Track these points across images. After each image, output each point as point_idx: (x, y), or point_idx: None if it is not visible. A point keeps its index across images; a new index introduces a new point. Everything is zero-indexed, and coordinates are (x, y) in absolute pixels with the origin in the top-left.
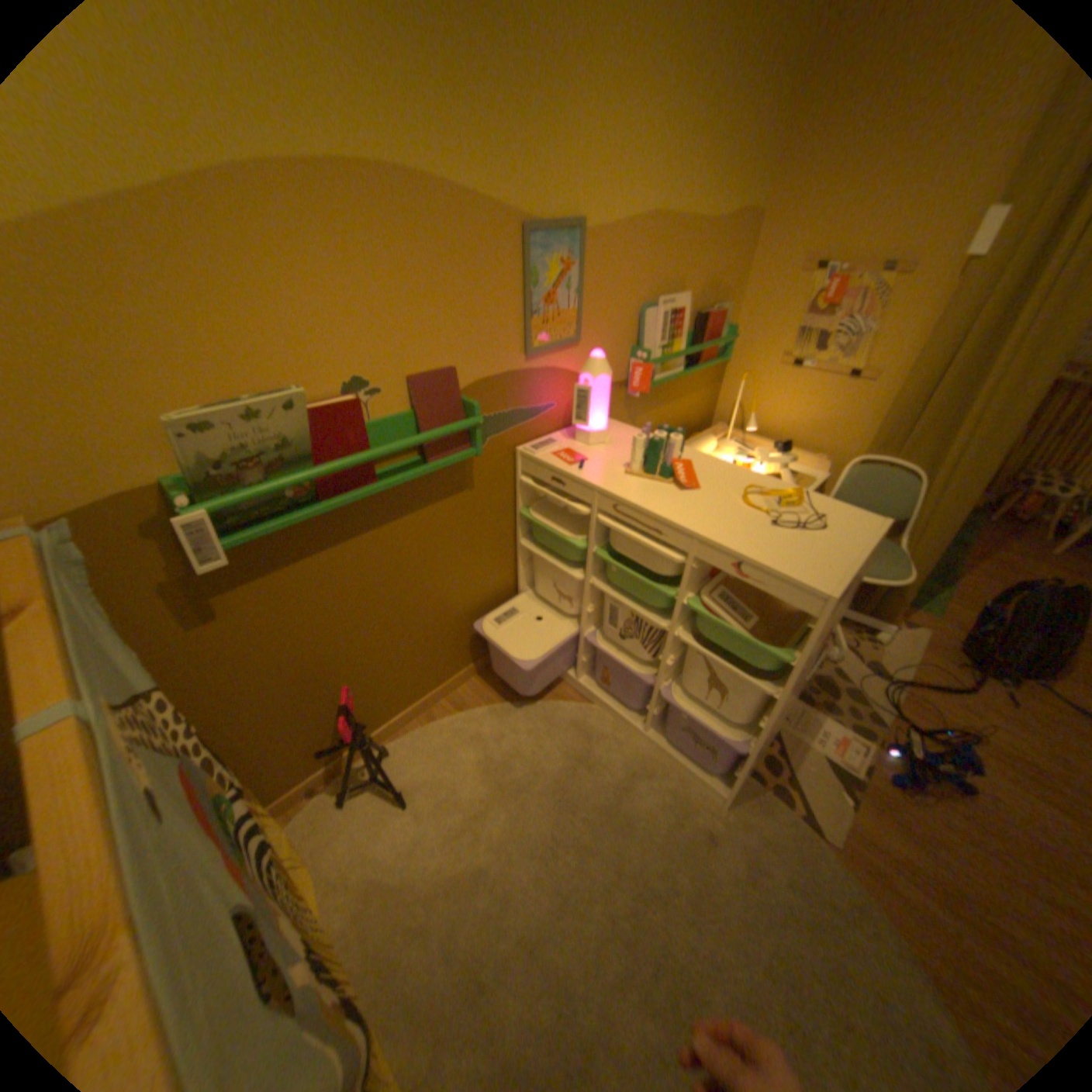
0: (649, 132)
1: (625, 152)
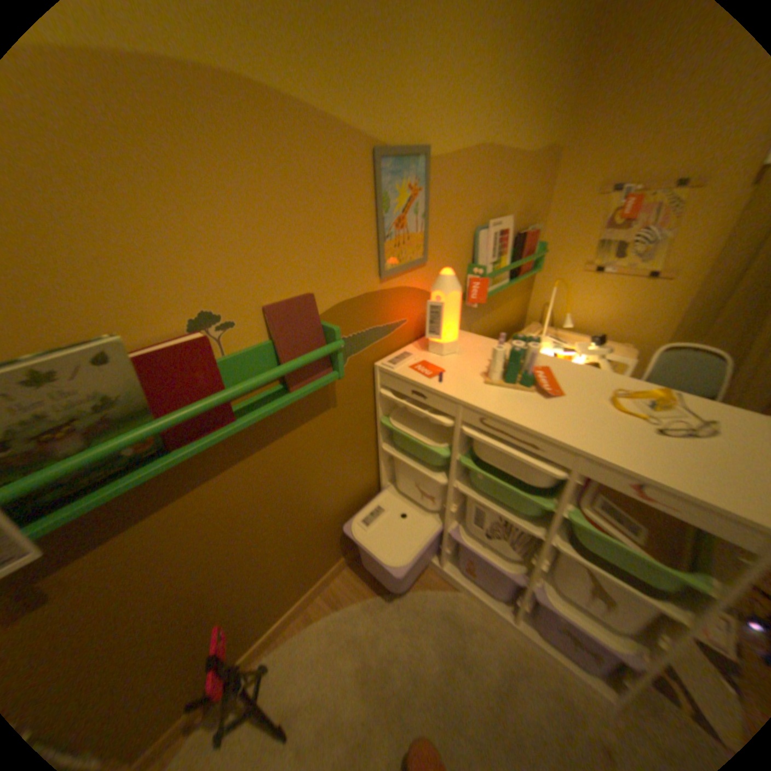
0: (482, 67)
1: (463, 84)
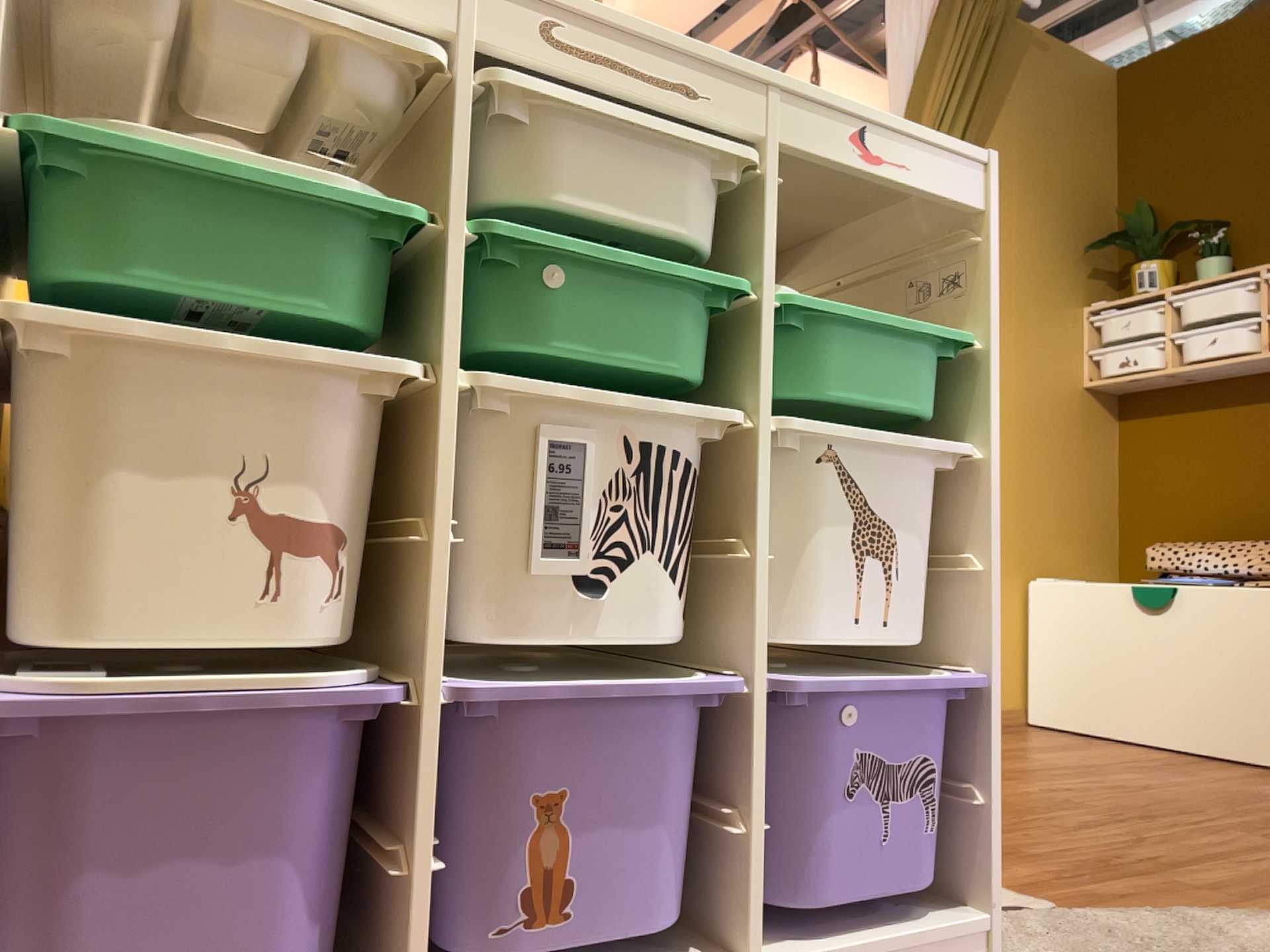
0: None
1: None
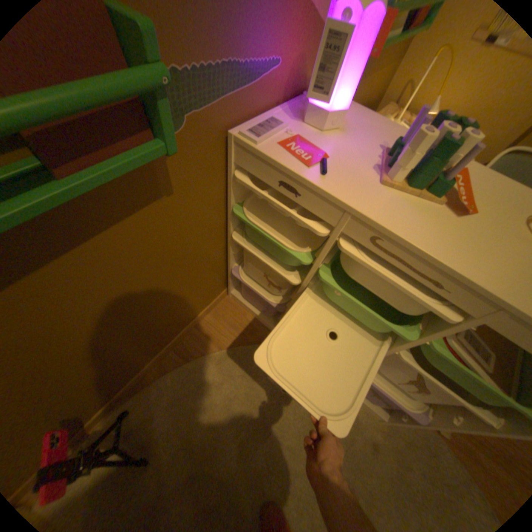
0: None
1: None
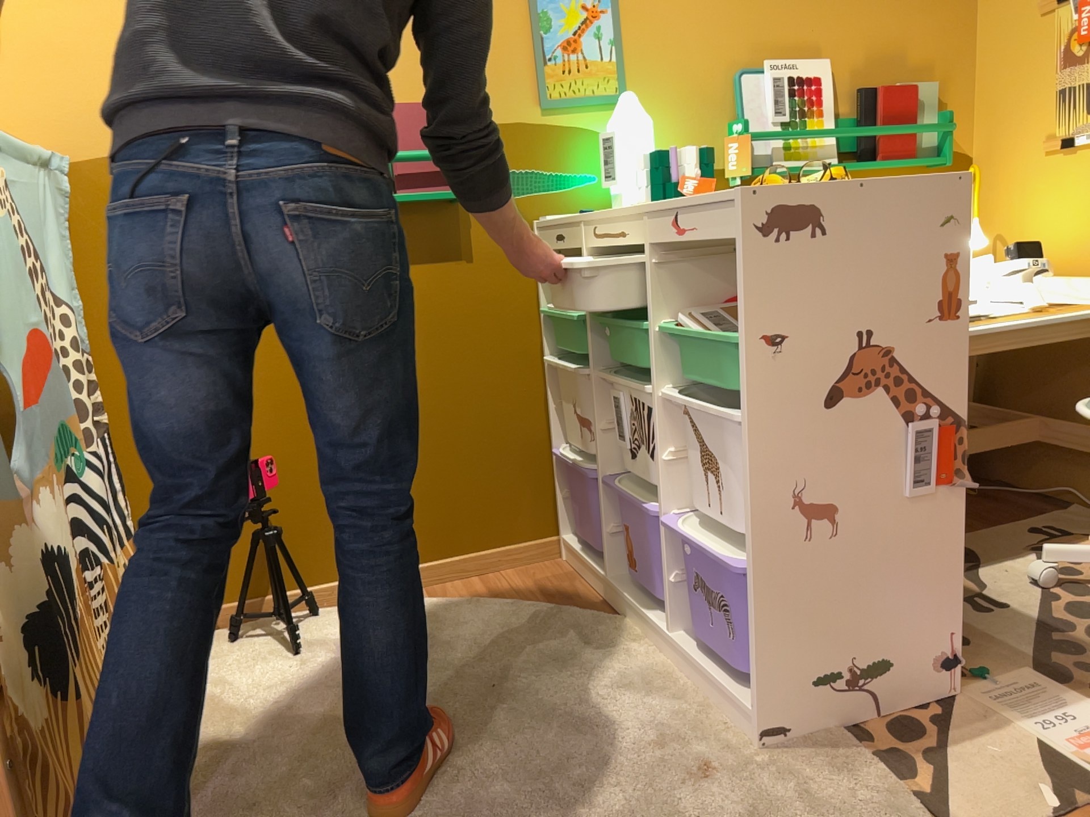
0: None
1: None
